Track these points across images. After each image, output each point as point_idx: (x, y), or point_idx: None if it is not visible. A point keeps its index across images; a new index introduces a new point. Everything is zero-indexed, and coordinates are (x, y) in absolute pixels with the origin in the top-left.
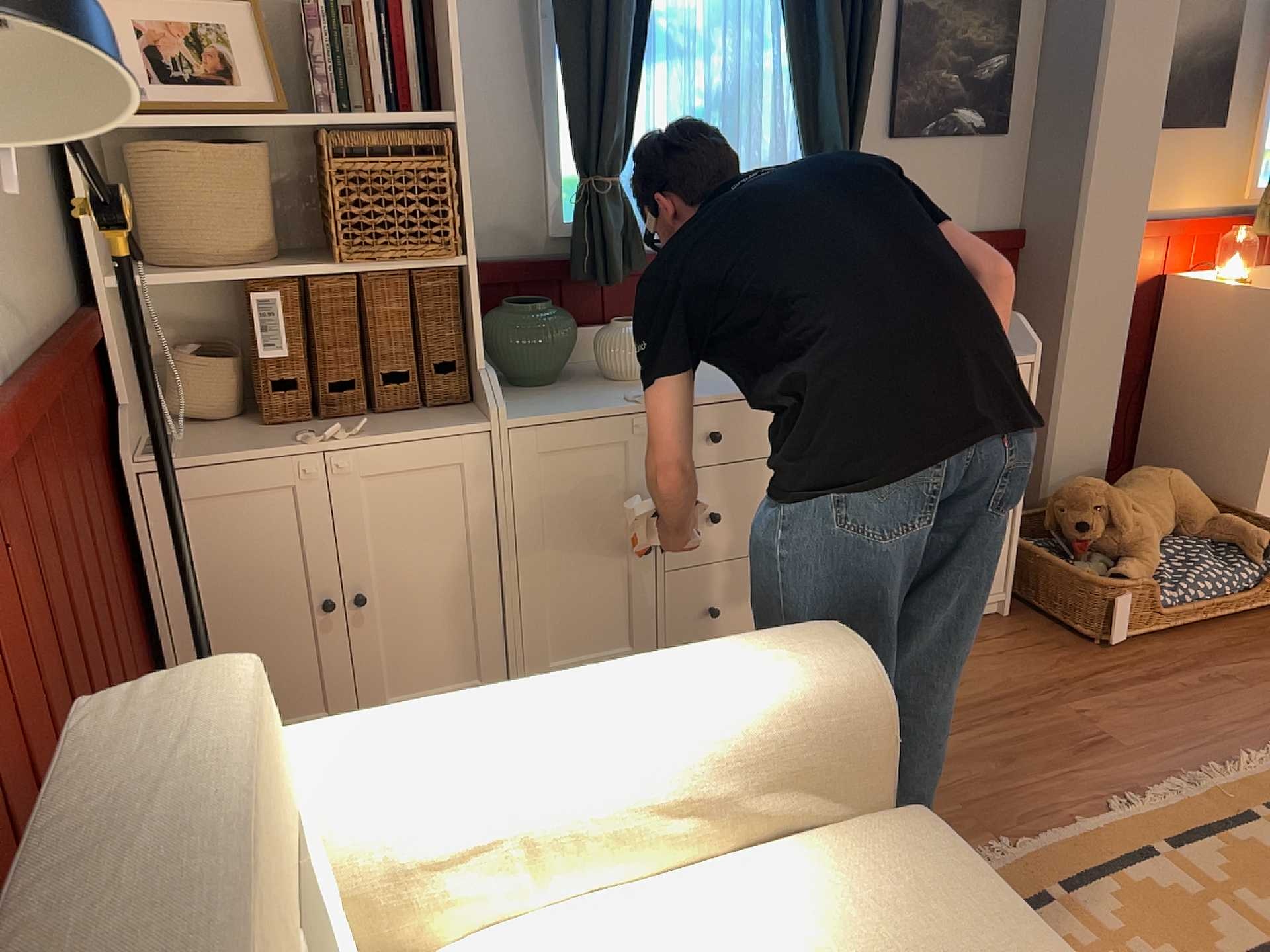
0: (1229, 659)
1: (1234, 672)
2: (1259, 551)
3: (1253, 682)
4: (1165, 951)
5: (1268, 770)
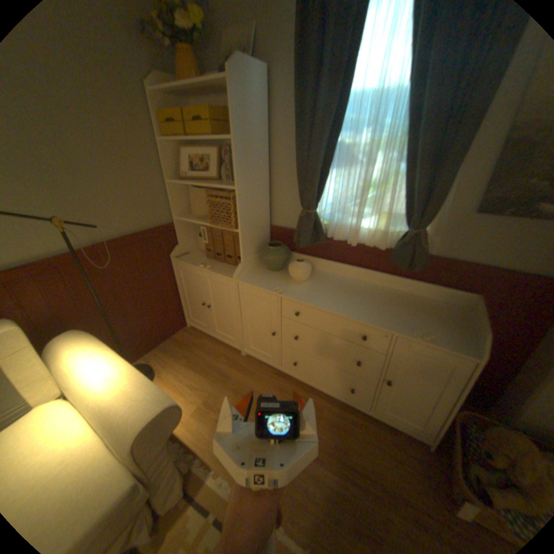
0: None
1: None
2: None
3: None
4: None
5: None
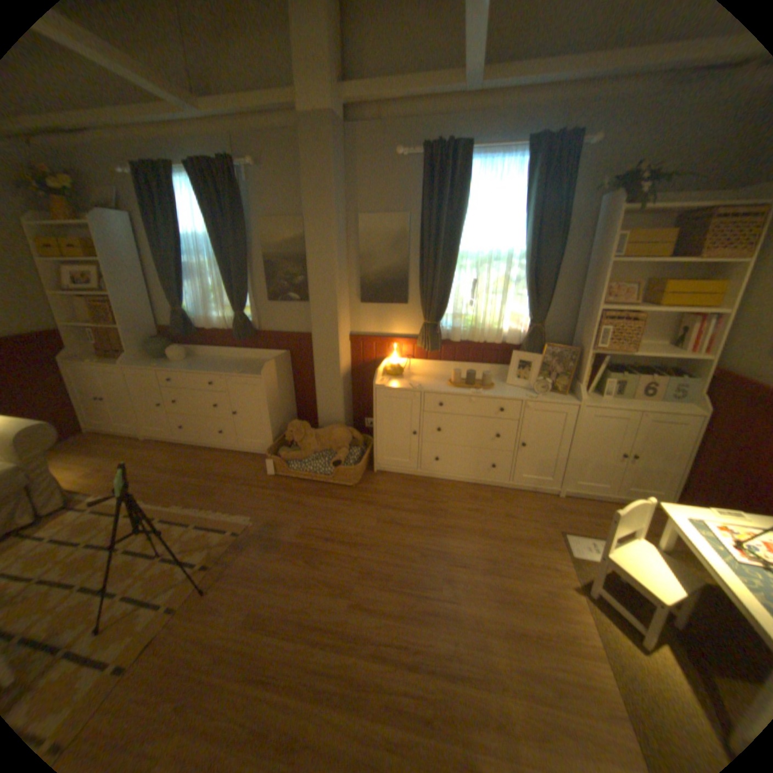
0: (292, 493)
1: (282, 497)
2: (332, 464)
3: (279, 502)
4: (105, 538)
5: (218, 521)
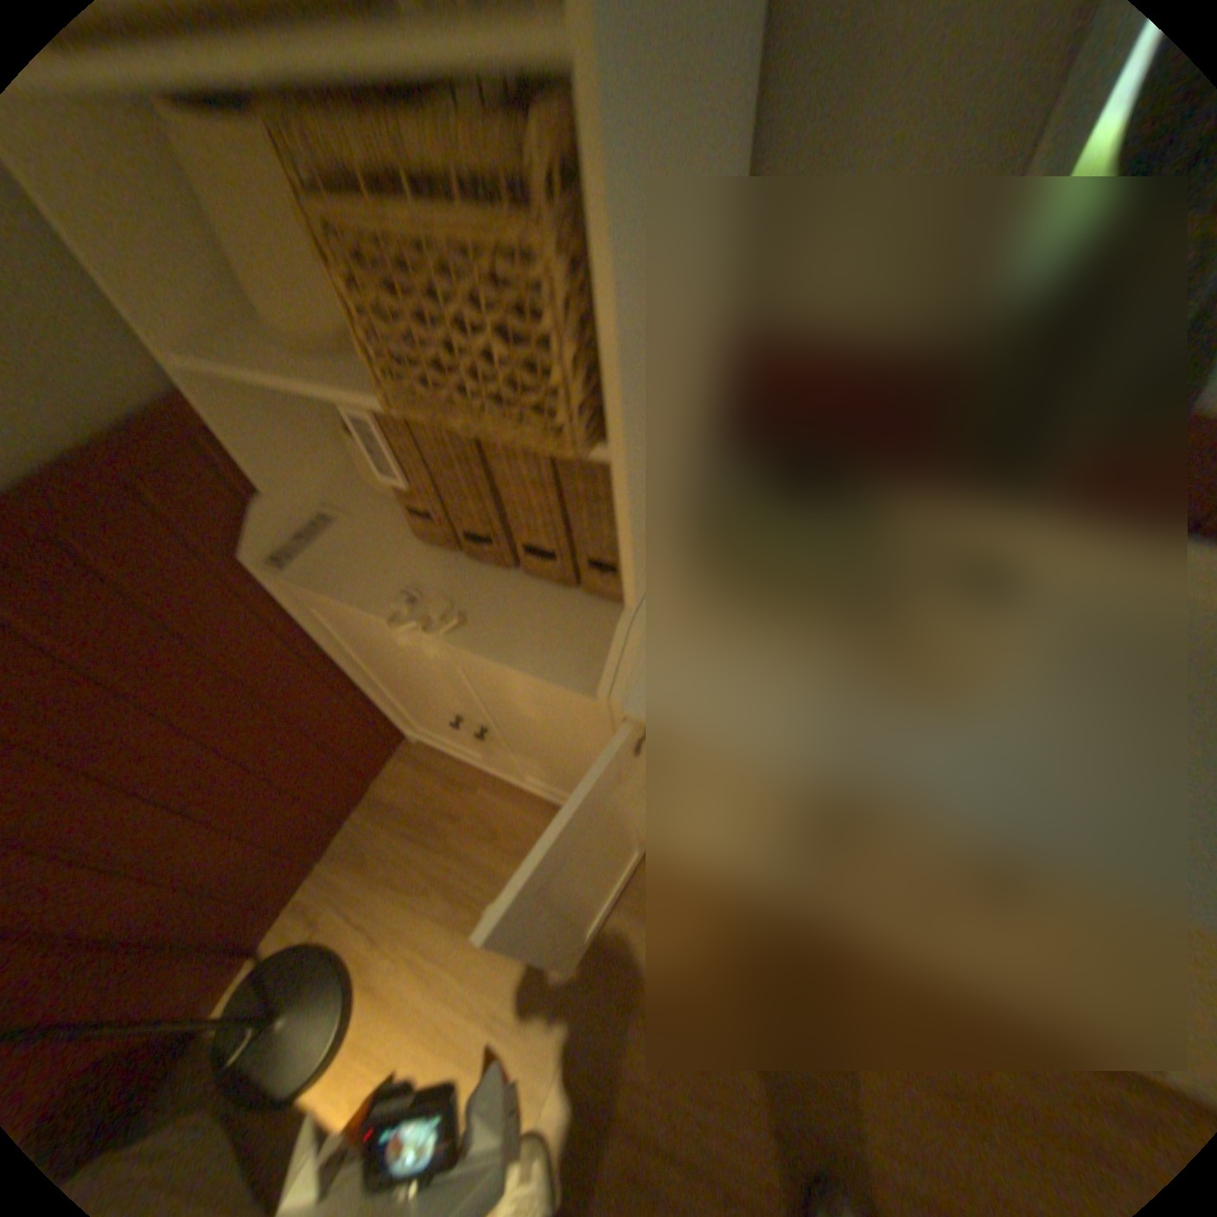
0: None
1: None
2: None
3: None
4: None
5: None
